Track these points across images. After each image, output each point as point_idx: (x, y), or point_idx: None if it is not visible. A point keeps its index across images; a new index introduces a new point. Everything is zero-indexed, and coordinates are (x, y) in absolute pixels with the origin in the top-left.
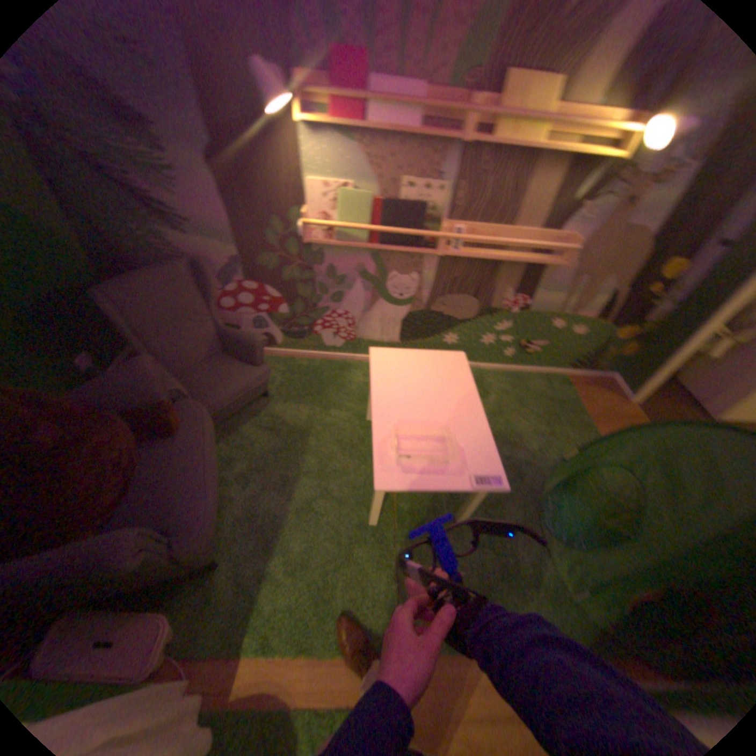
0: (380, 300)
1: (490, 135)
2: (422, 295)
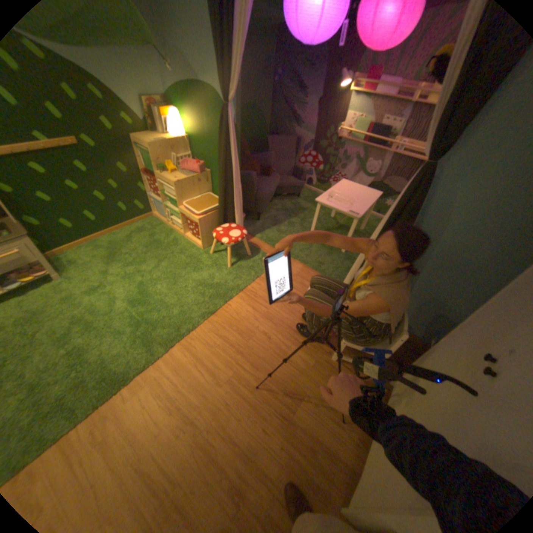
0: (361, 172)
1: (426, 101)
2: (380, 174)
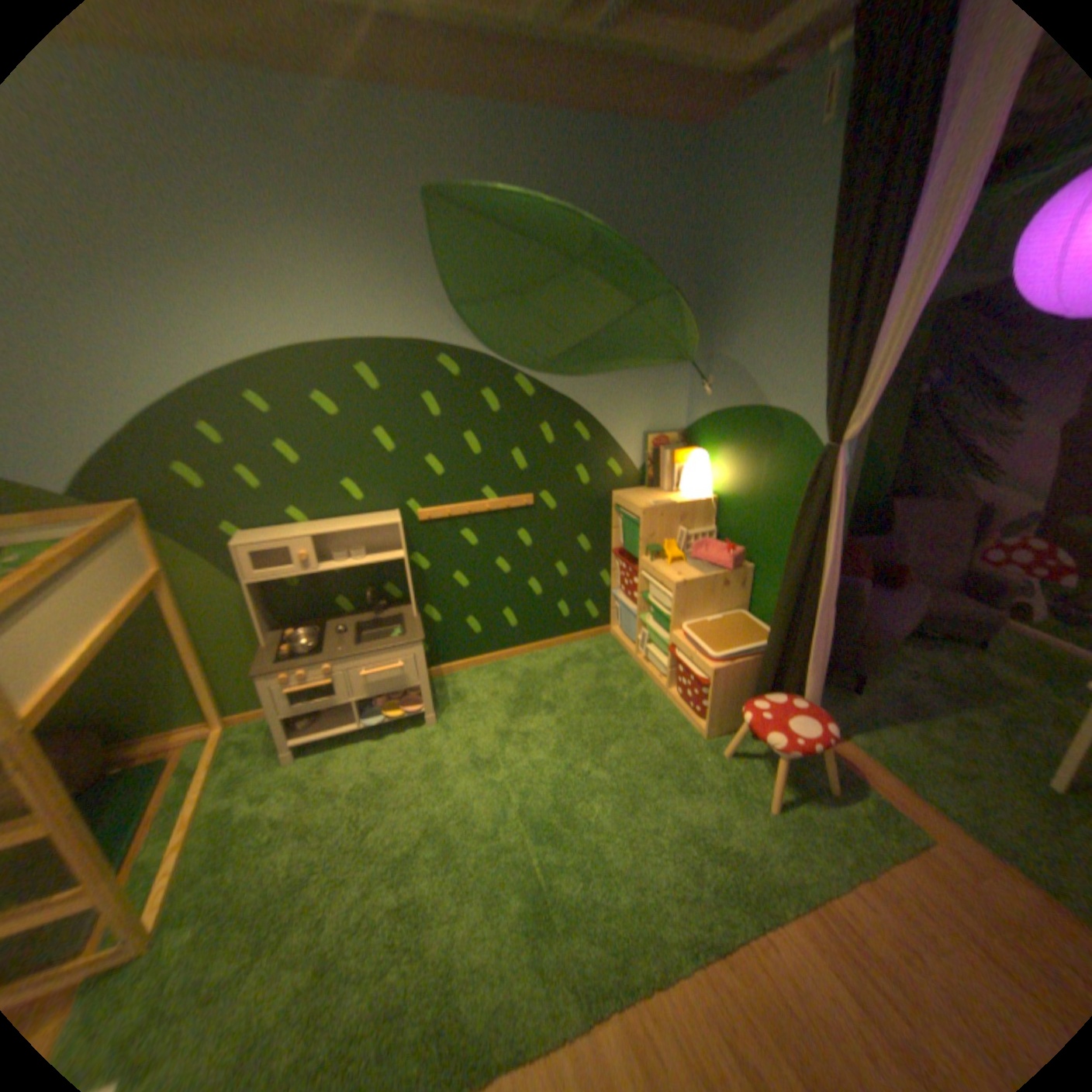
0: None
1: None
2: None
